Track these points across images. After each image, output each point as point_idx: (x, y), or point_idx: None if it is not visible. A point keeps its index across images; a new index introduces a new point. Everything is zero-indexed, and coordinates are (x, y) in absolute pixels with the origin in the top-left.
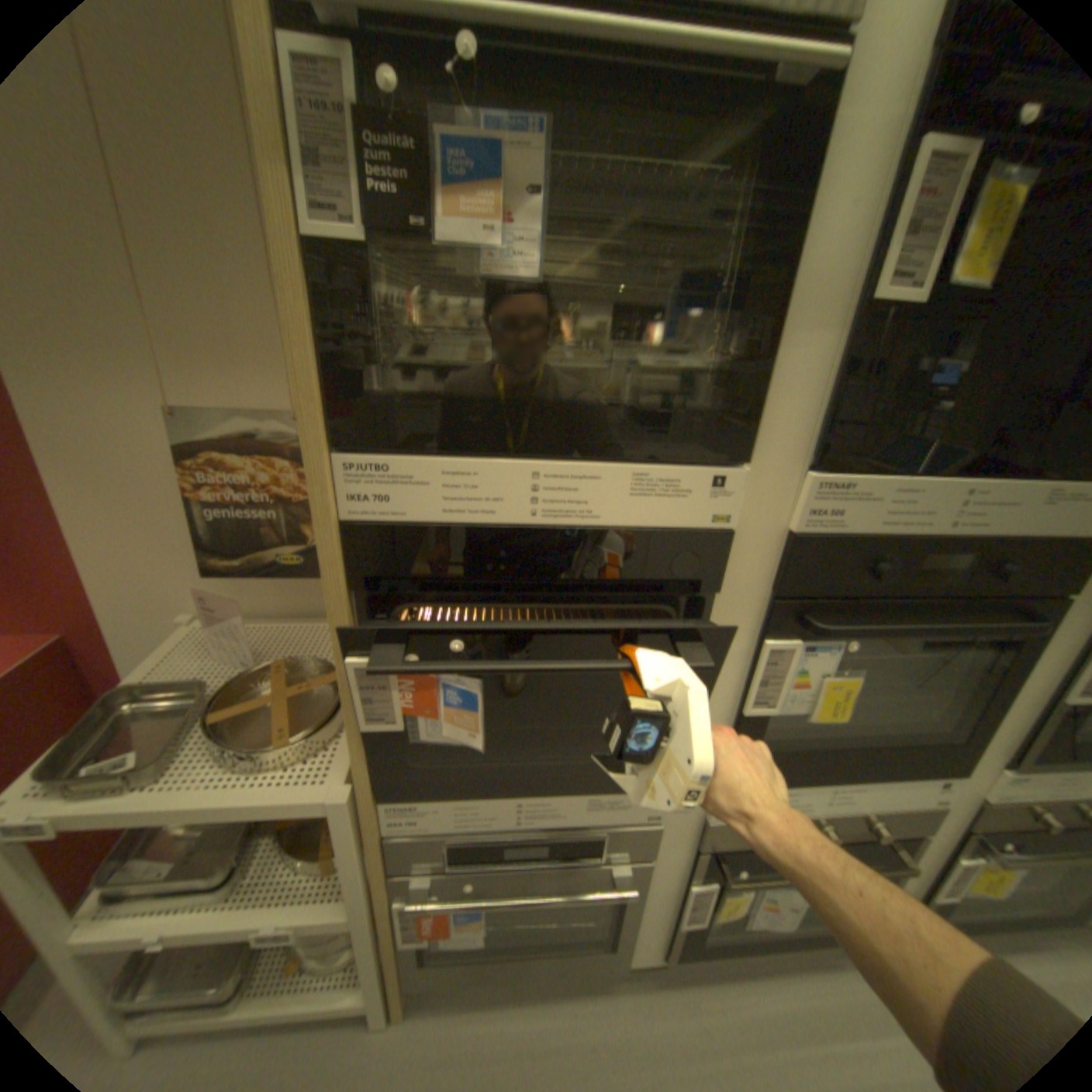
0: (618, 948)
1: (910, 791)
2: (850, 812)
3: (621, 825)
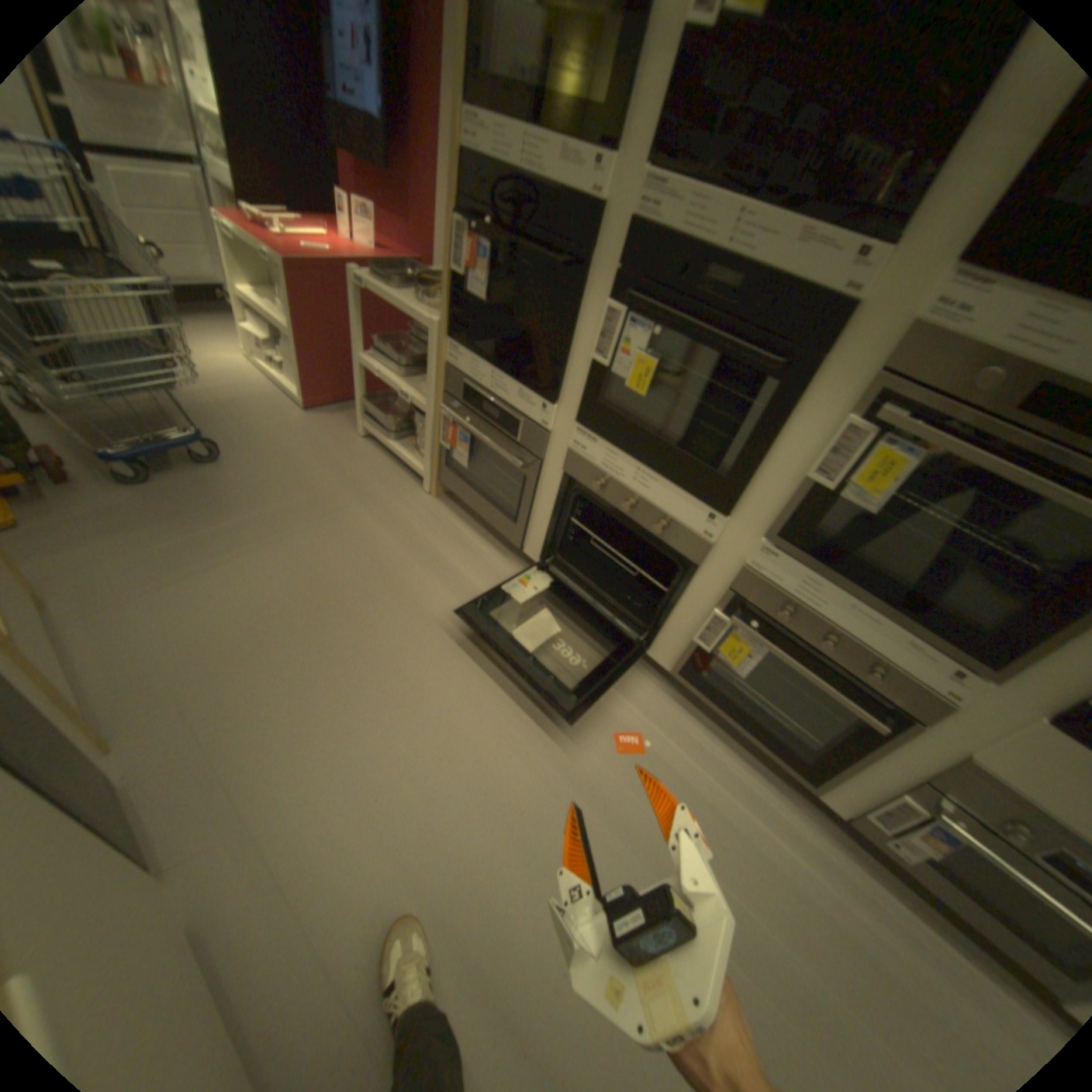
0: (521, 529)
1: (686, 505)
2: (646, 497)
3: (530, 421)
